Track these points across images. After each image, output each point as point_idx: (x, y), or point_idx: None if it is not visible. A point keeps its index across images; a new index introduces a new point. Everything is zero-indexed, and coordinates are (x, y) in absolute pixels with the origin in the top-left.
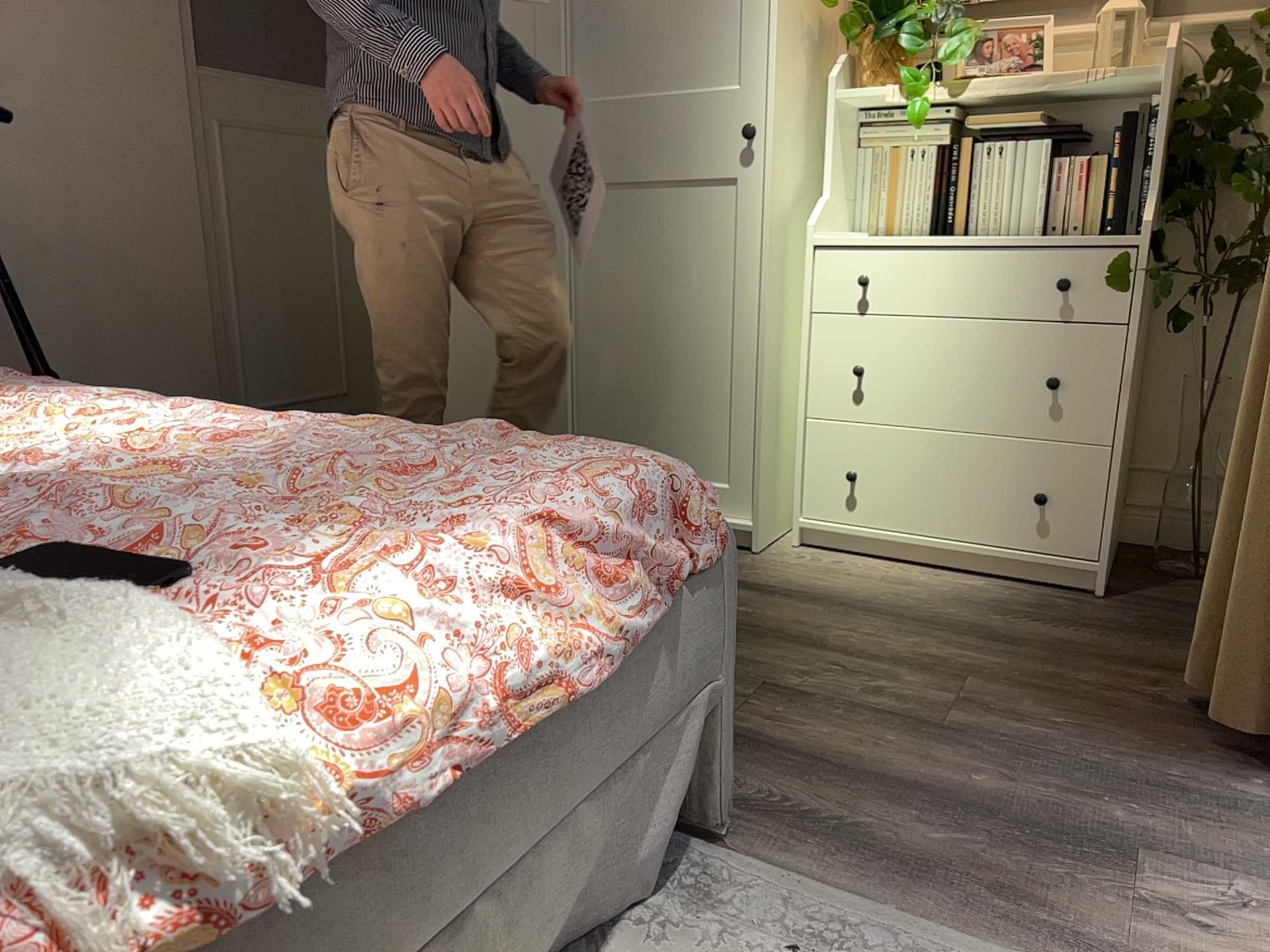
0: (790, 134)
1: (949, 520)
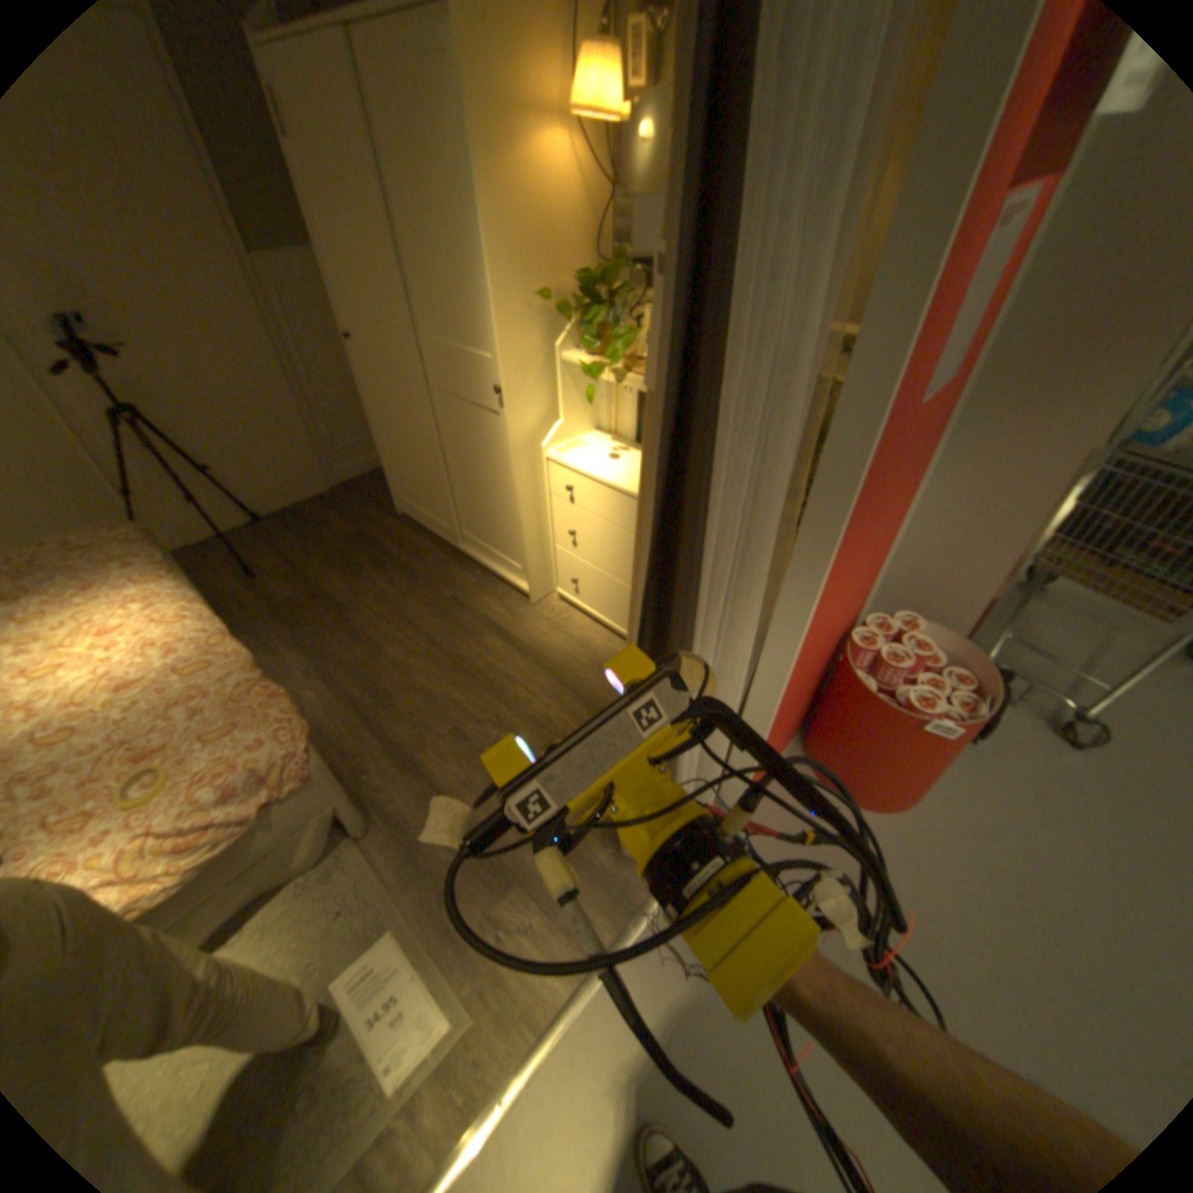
0: (529, 385)
1: (614, 615)
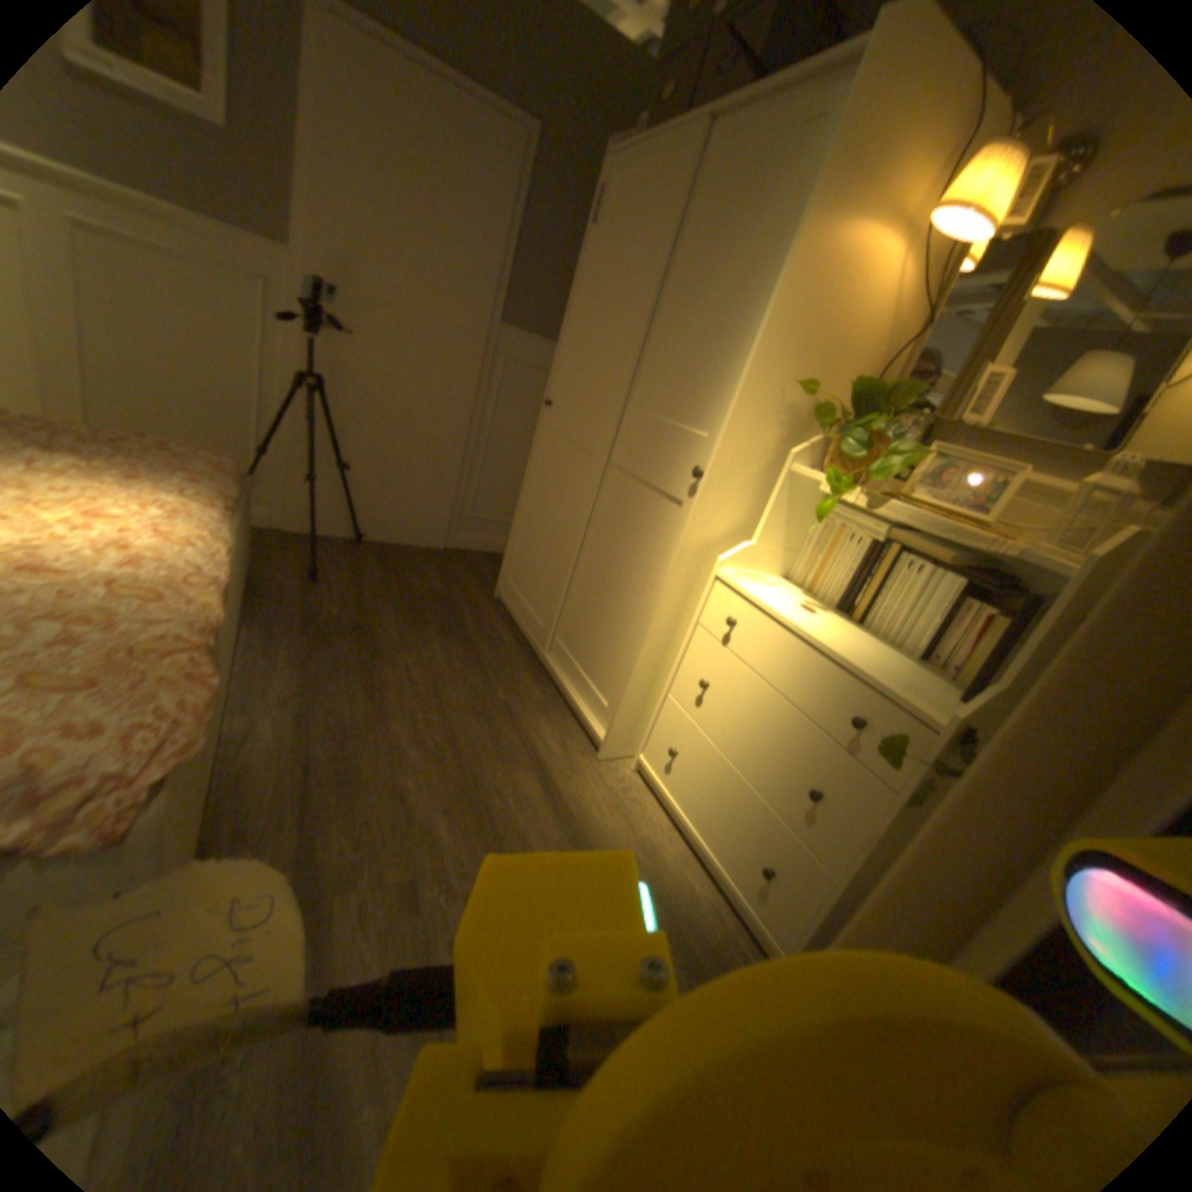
0: (737, 483)
1: (712, 828)
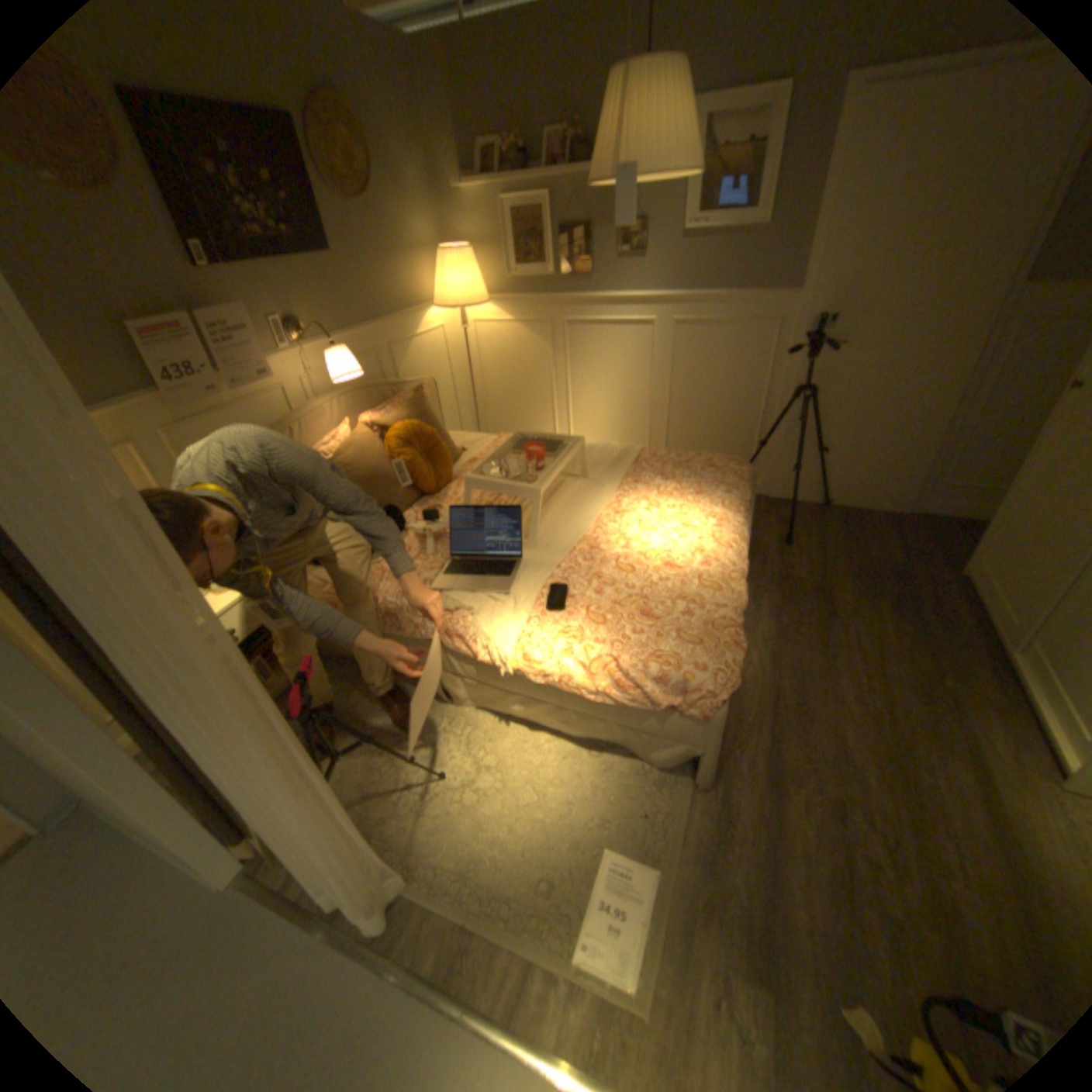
0: None
1: None
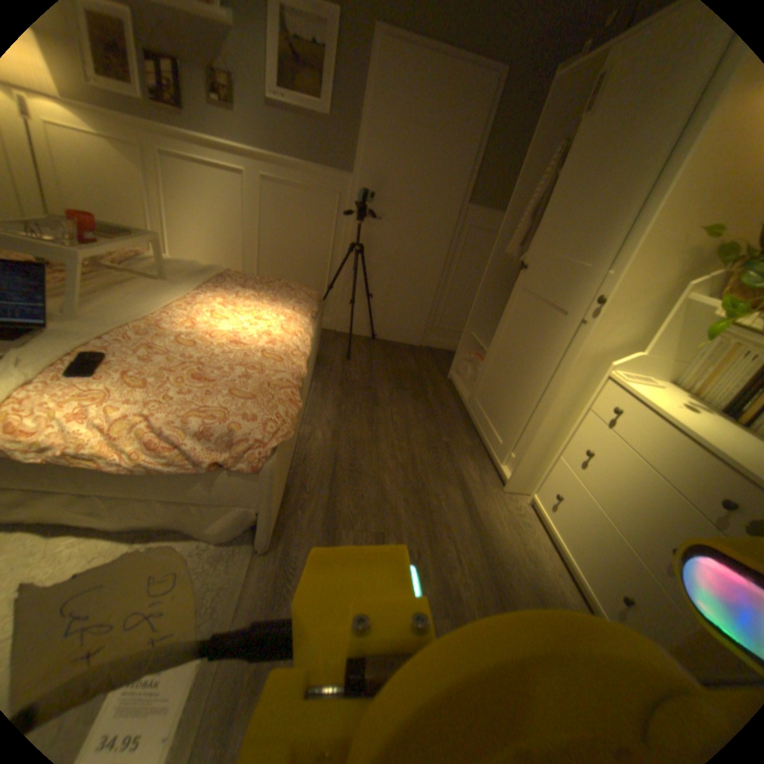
0: (636, 308)
1: (585, 559)
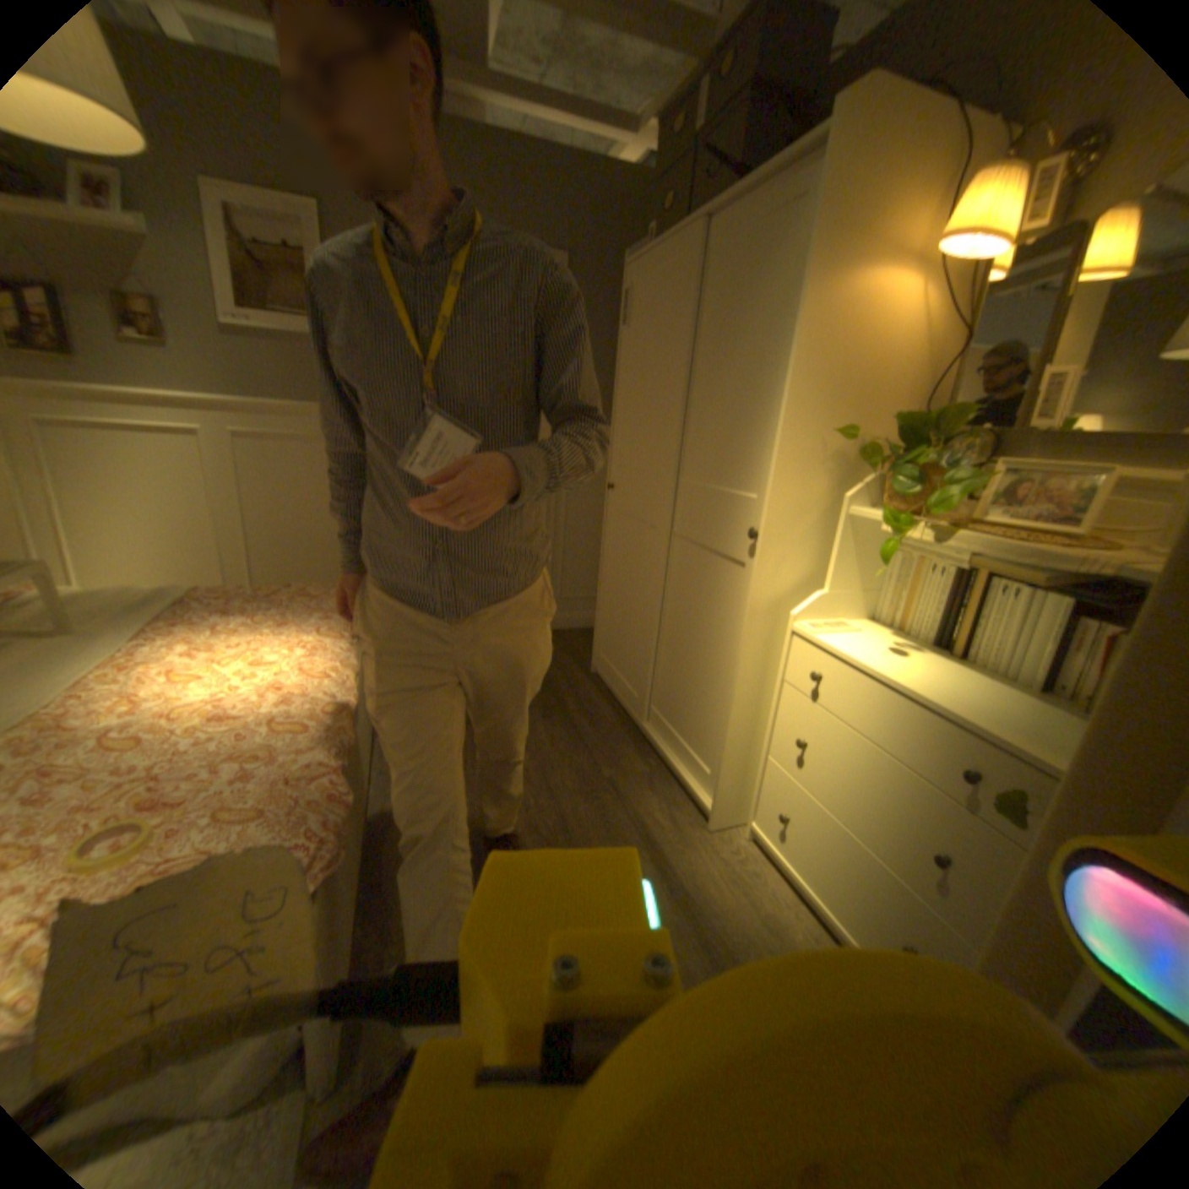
0: (796, 537)
1: (840, 903)
